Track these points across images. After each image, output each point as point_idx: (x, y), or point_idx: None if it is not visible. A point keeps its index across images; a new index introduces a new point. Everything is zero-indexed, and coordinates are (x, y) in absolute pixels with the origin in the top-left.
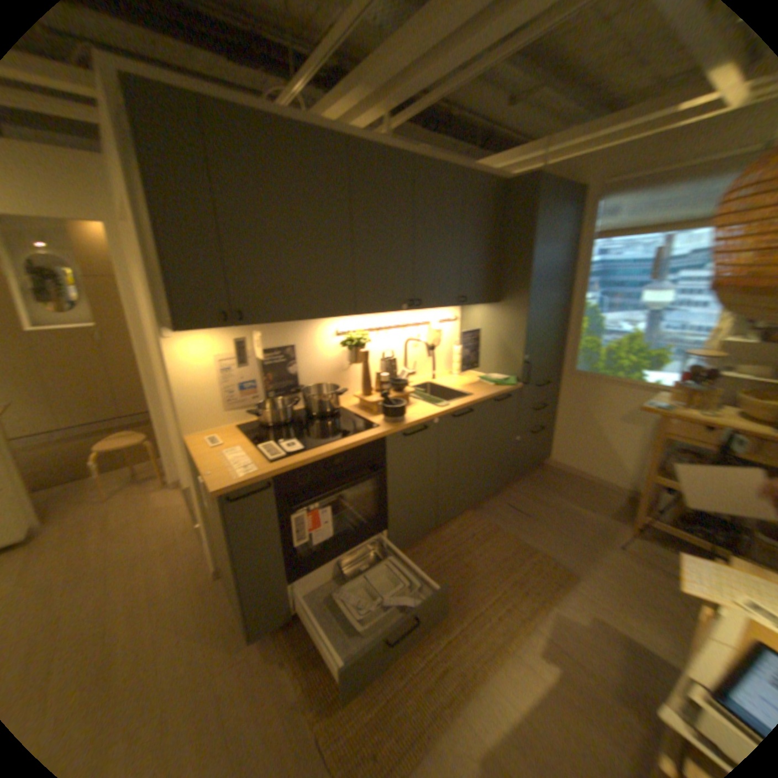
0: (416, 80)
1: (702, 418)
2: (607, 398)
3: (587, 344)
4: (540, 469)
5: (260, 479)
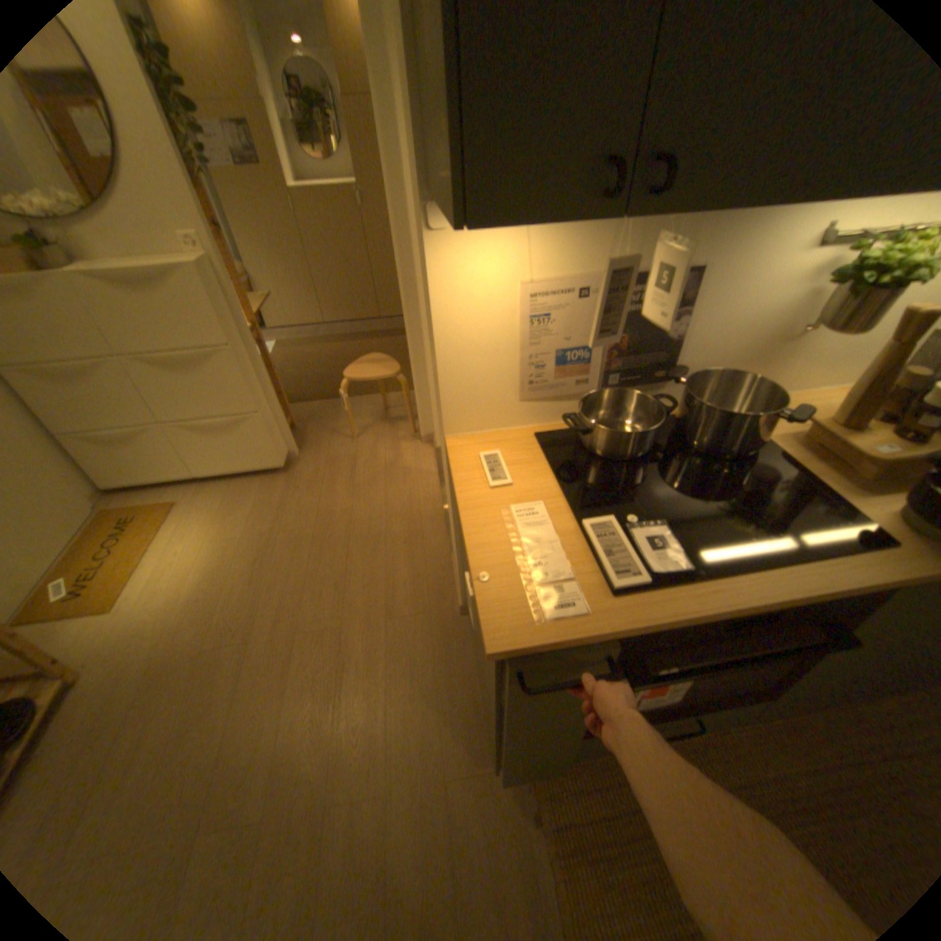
0: None
1: None
2: None
3: None
4: None
5: (589, 641)
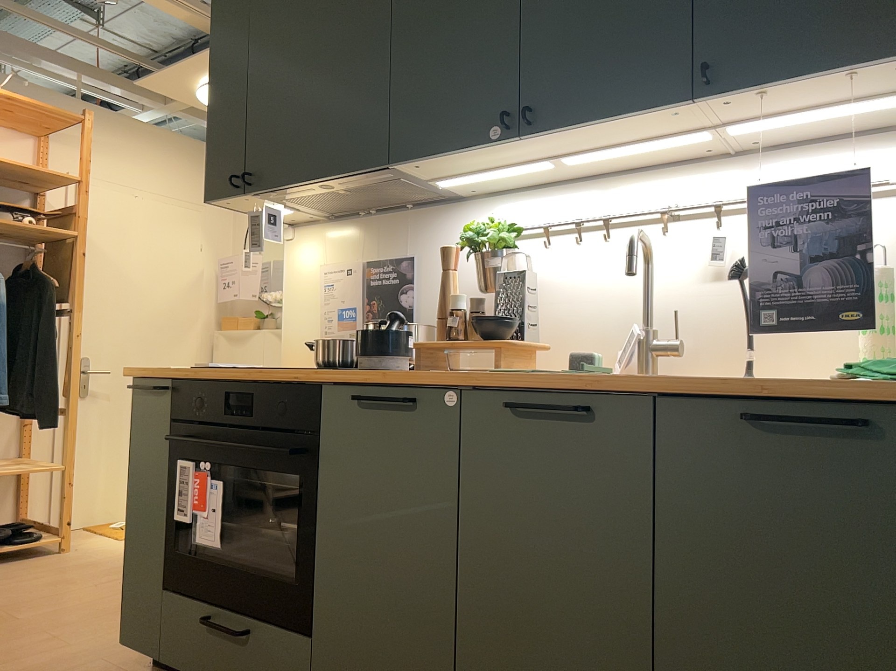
0: None
1: None
2: None
3: None
4: None
5: (156, 374)
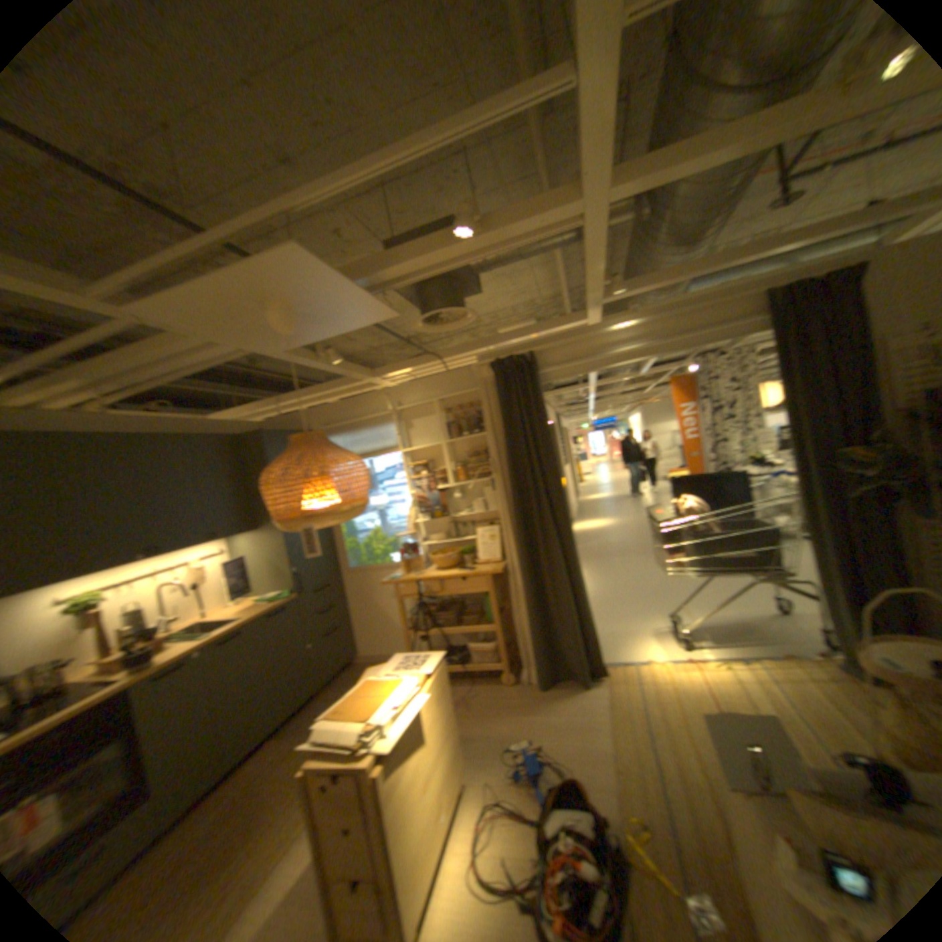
0: (123, 384)
1: (415, 578)
2: (379, 584)
3: (351, 545)
4: (351, 671)
5: None
